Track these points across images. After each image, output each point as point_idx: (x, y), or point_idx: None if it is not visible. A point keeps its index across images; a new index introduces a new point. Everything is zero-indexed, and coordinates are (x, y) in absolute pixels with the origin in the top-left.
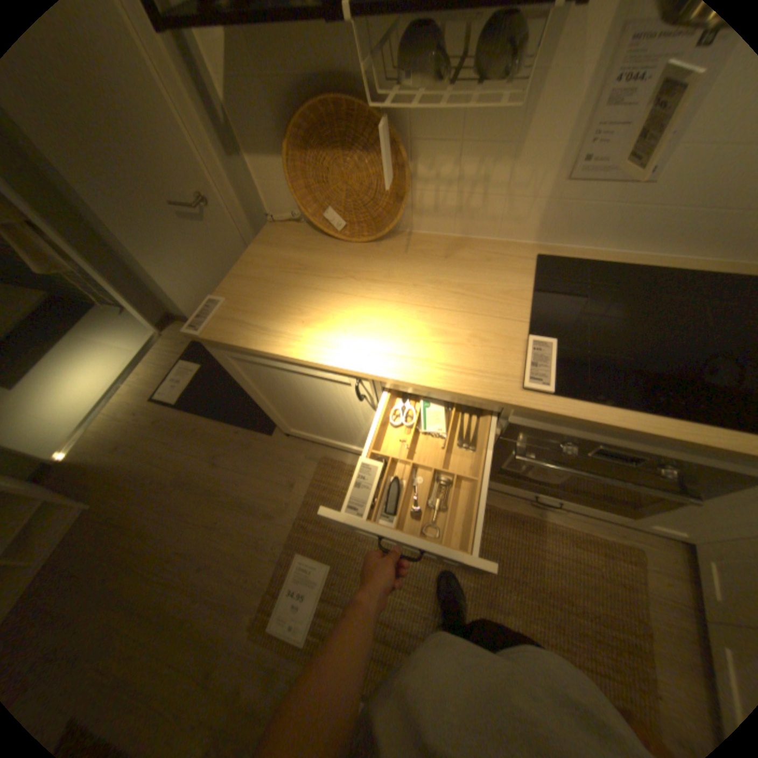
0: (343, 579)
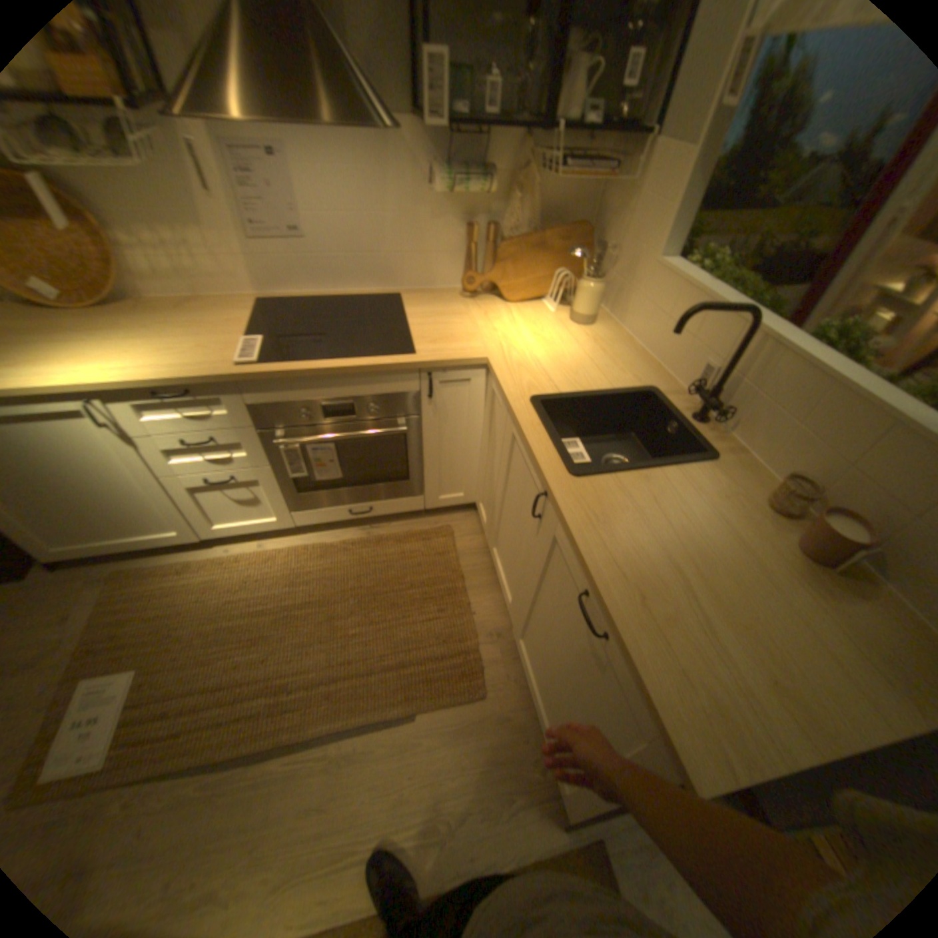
0: (155, 672)
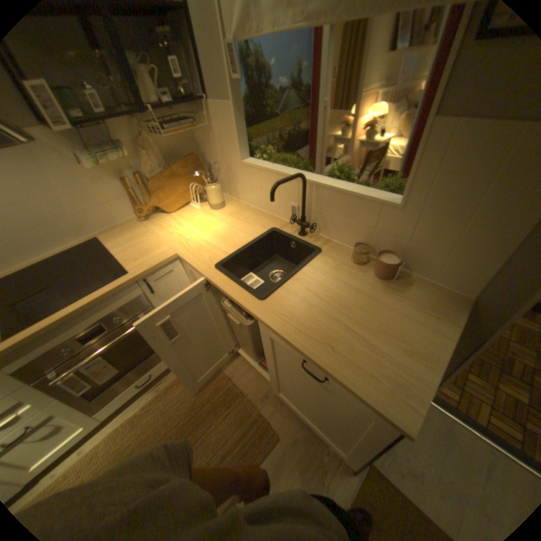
0: None
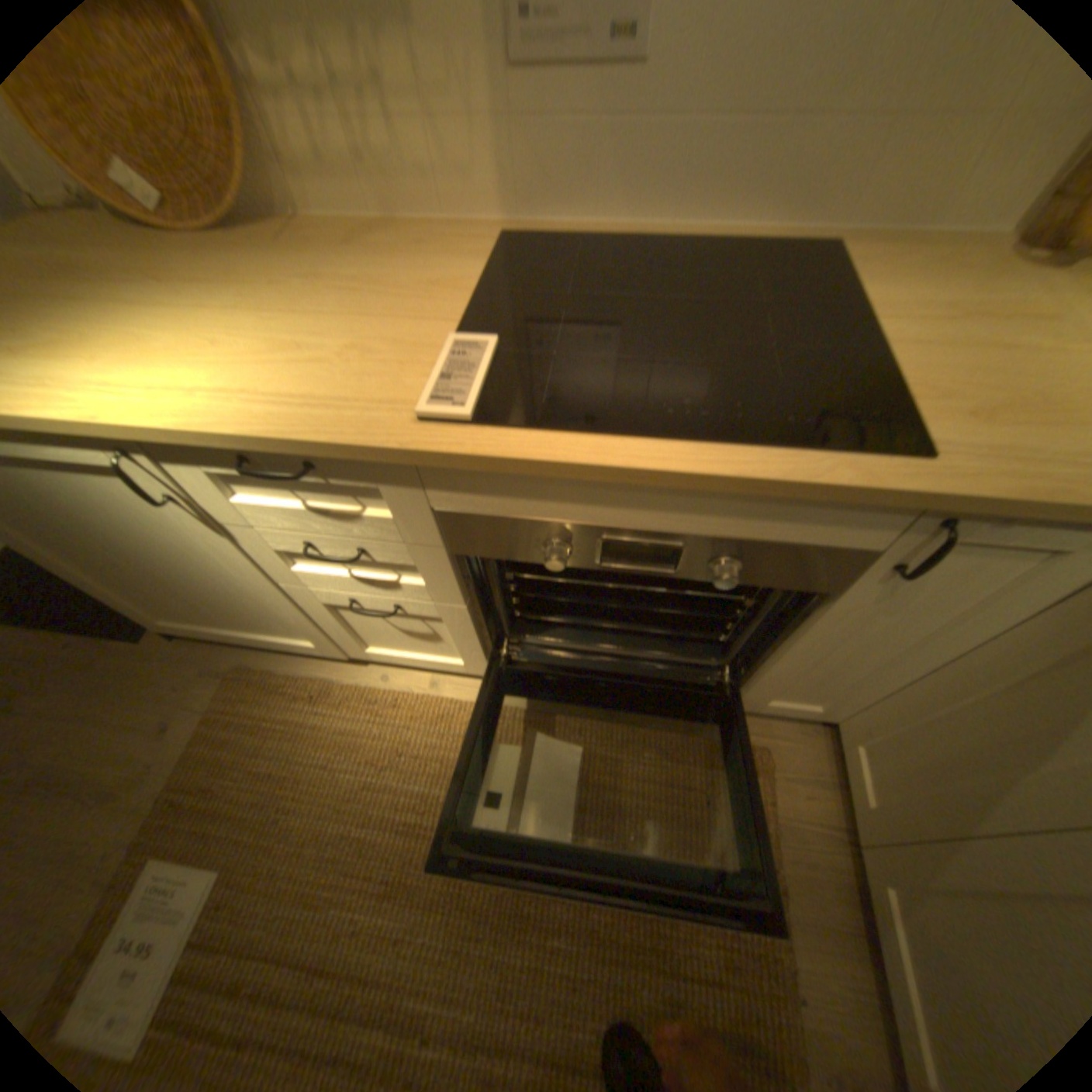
0: (242, 891)
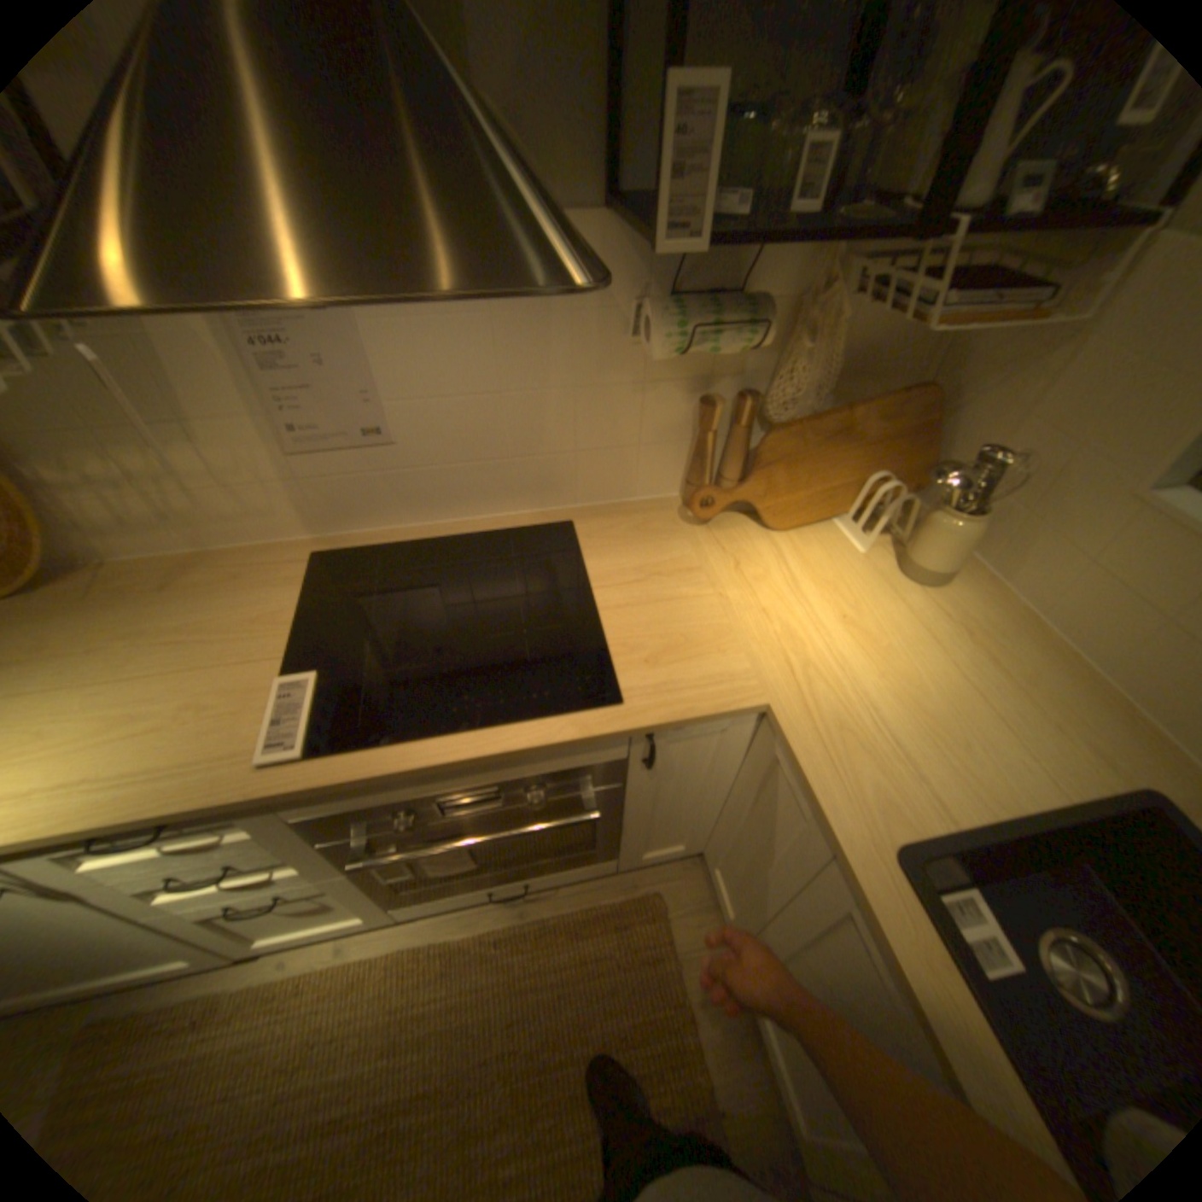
0: None
